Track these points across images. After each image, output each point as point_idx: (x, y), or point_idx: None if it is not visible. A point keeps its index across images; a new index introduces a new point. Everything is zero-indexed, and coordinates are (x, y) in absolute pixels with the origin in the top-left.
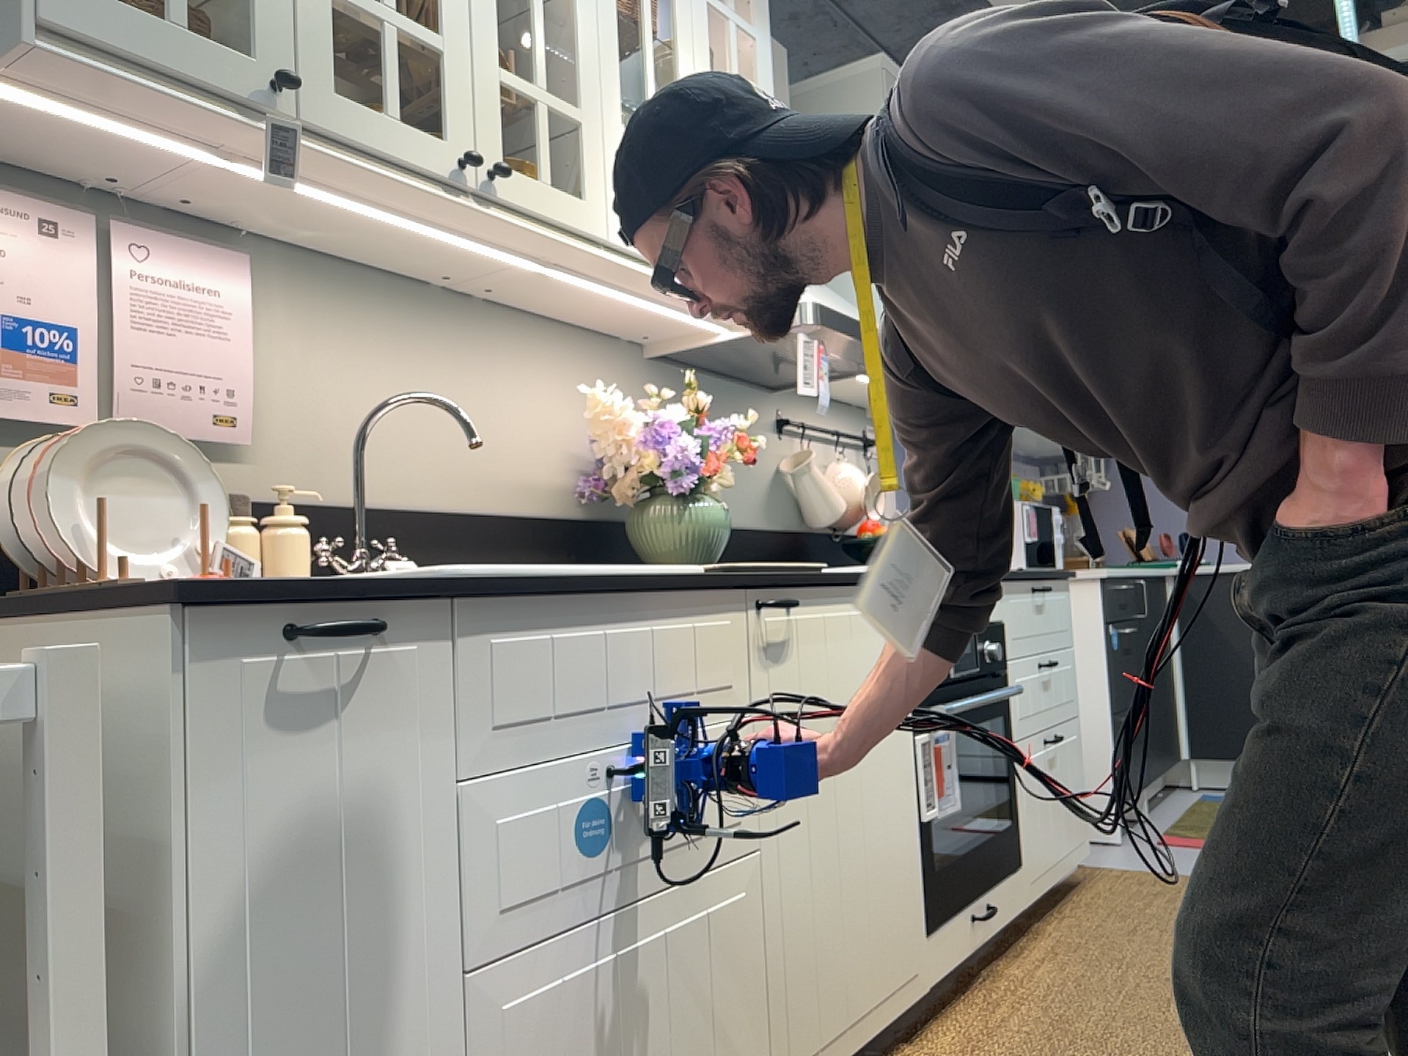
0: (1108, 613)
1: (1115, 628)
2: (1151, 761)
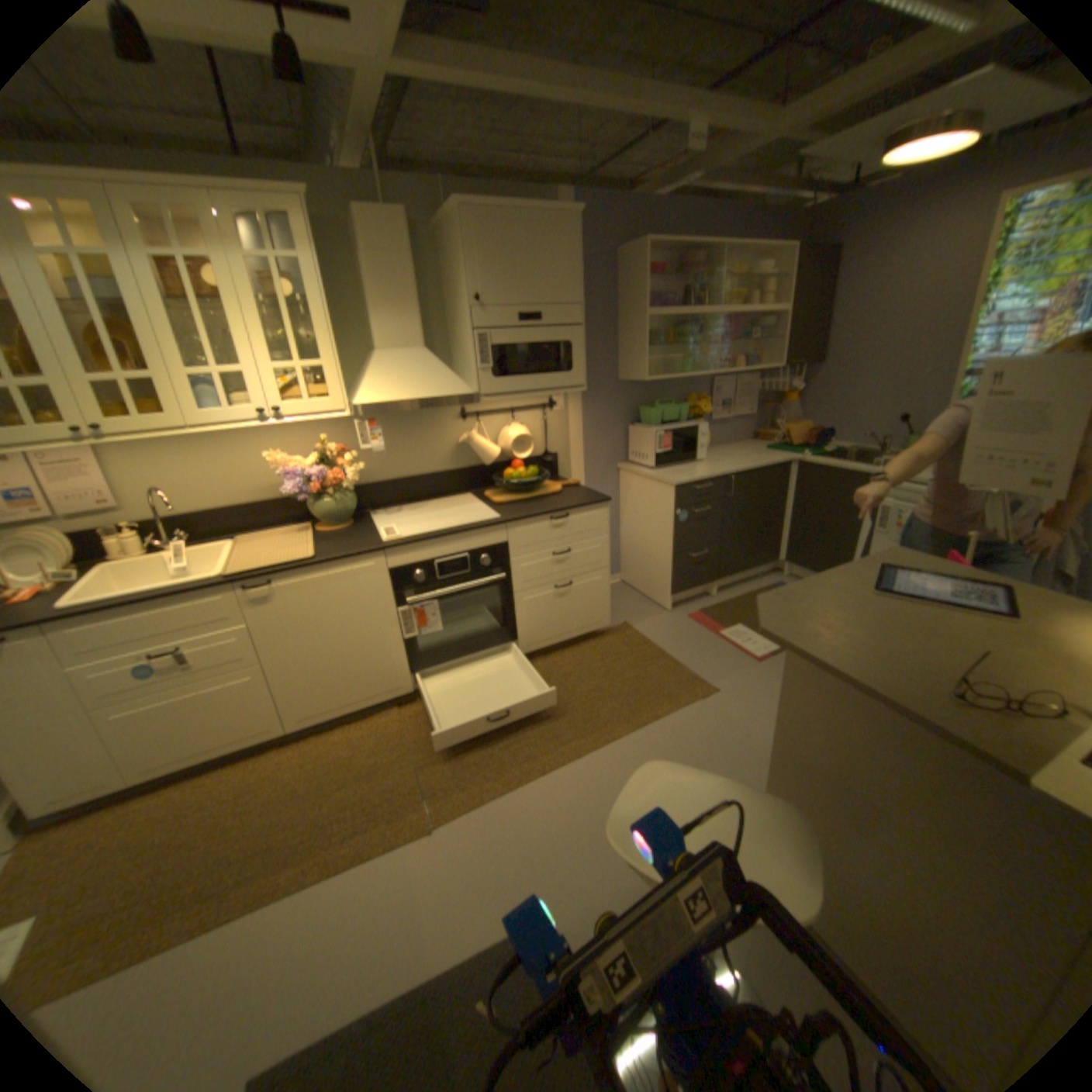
0: (676, 506)
1: (683, 512)
2: (721, 572)
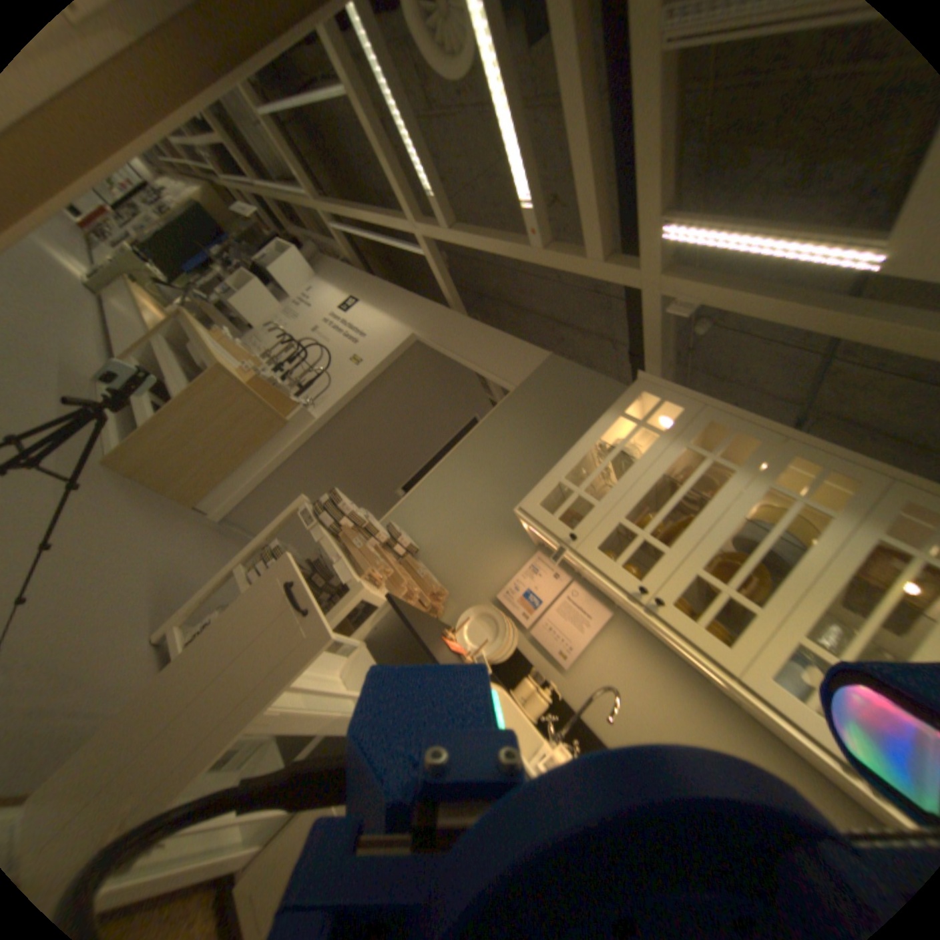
0: None
1: None
2: None
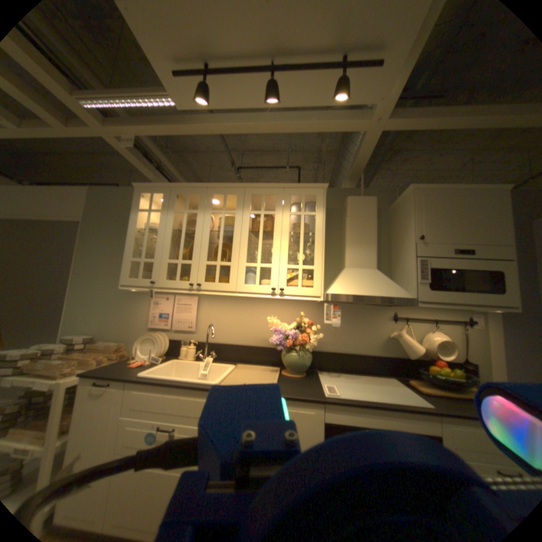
0: None
1: None
2: None
